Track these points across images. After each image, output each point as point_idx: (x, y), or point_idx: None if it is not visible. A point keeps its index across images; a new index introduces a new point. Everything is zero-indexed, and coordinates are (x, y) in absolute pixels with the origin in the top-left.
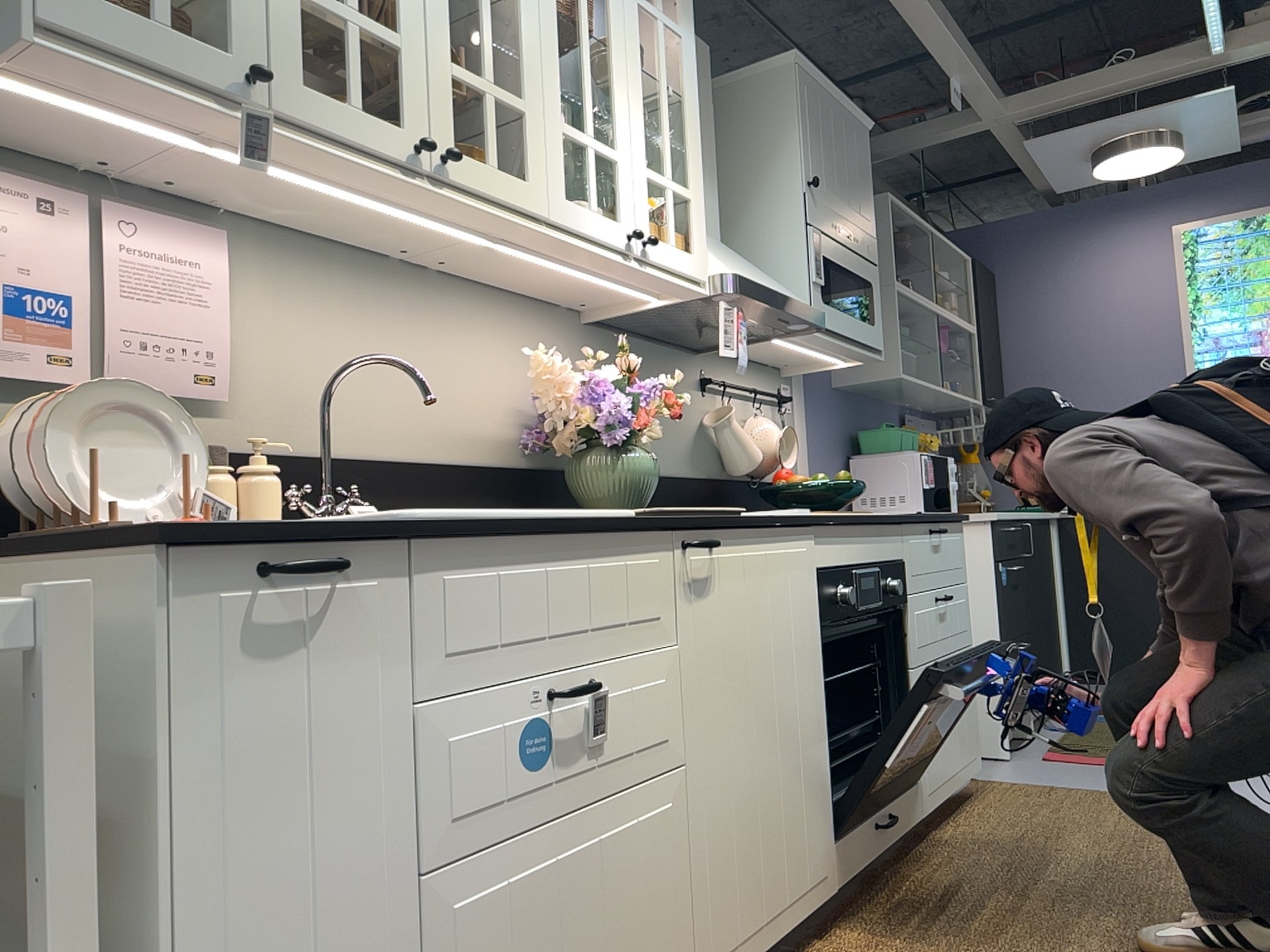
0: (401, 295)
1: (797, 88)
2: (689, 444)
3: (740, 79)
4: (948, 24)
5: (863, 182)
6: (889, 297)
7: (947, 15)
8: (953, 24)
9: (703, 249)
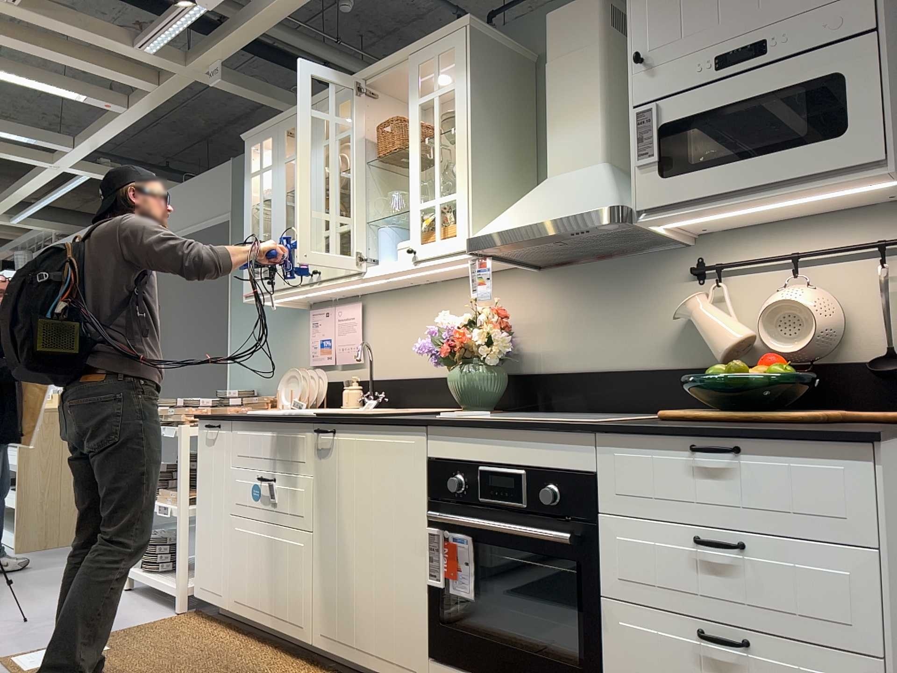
0: (423, 299)
1: None
2: (663, 337)
3: None
4: None
5: None
6: None
7: None
8: None
9: (463, 227)
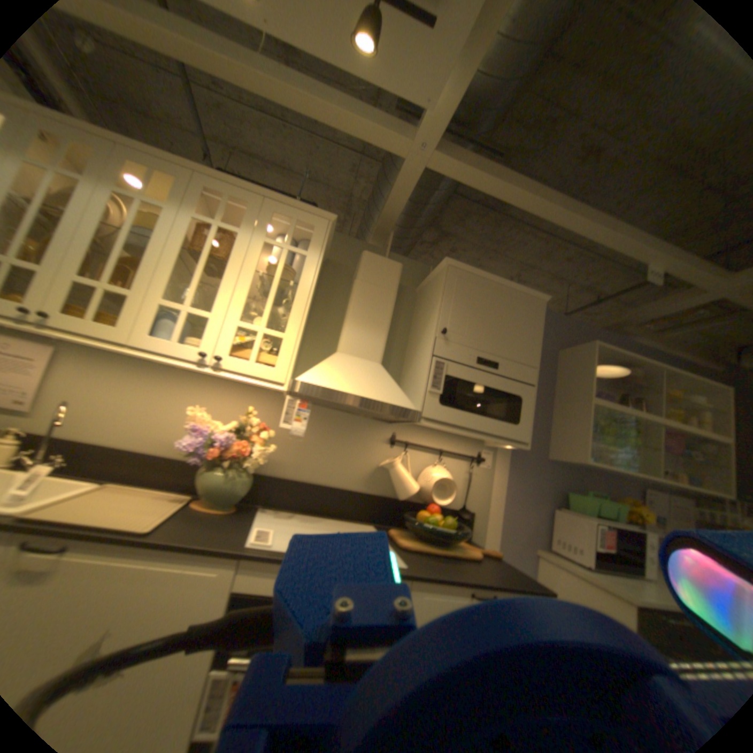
0: (151, 378)
1: (444, 278)
2: (362, 474)
3: (429, 278)
4: (615, 226)
5: (522, 332)
6: (595, 407)
7: (615, 221)
8: (626, 226)
9: (284, 366)
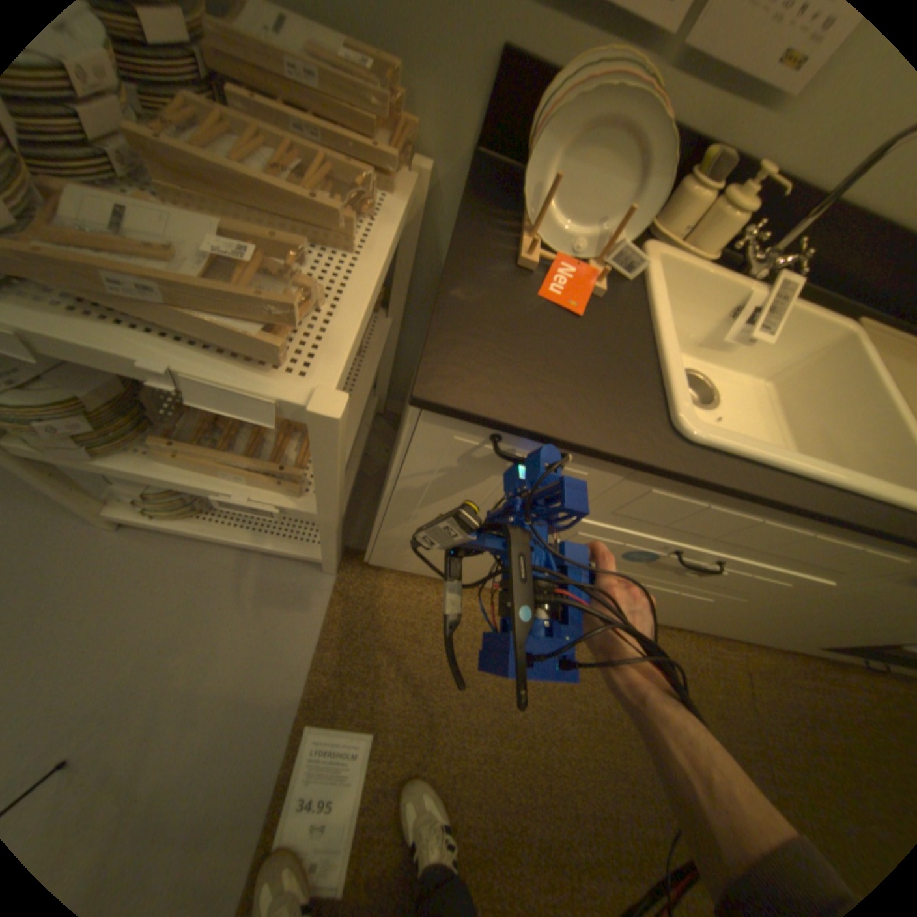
0: None
1: None
2: None
3: None
4: None
5: None
6: None
7: None
8: None
9: None
